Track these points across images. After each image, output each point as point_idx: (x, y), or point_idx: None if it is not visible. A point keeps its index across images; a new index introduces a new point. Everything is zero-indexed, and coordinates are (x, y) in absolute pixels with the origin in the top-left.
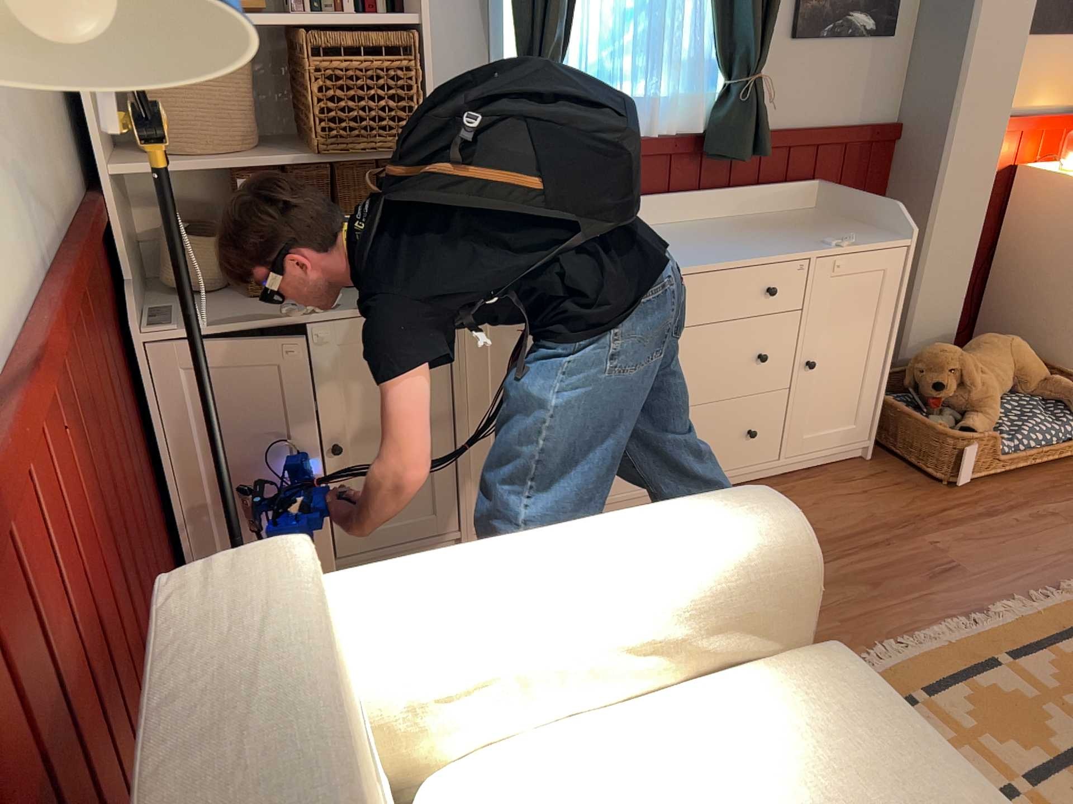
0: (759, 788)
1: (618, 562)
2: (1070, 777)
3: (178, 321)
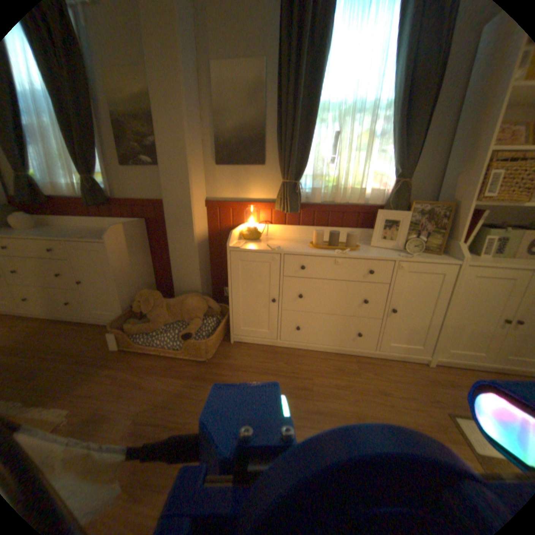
0: None
1: None
2: None
3: None
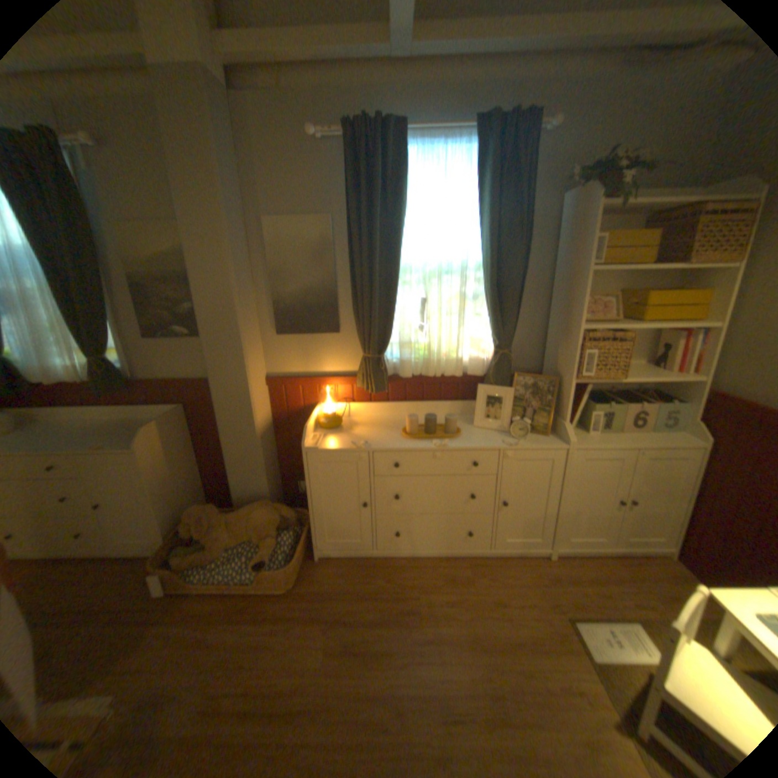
0: None
1: None
2: None
3: None
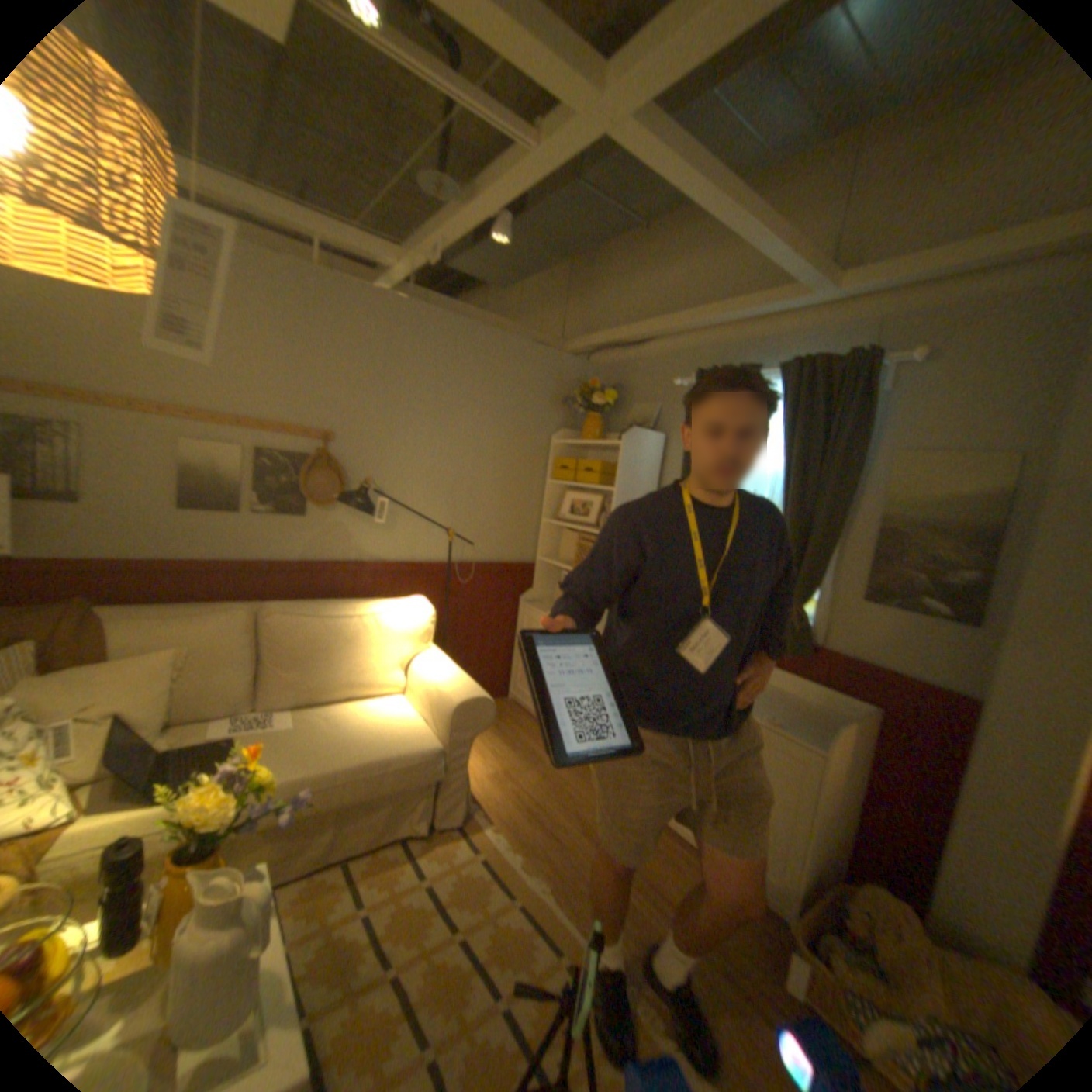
0: (377, 725)
1: (437, 674)
2: (473, 973)
3: (534, 605)
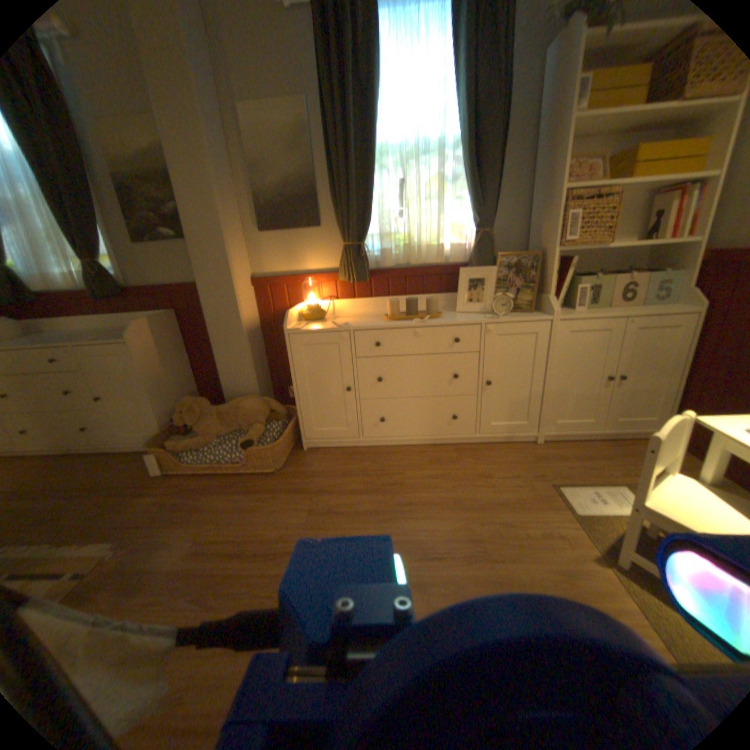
0: None
1: None
2: None
3: None
